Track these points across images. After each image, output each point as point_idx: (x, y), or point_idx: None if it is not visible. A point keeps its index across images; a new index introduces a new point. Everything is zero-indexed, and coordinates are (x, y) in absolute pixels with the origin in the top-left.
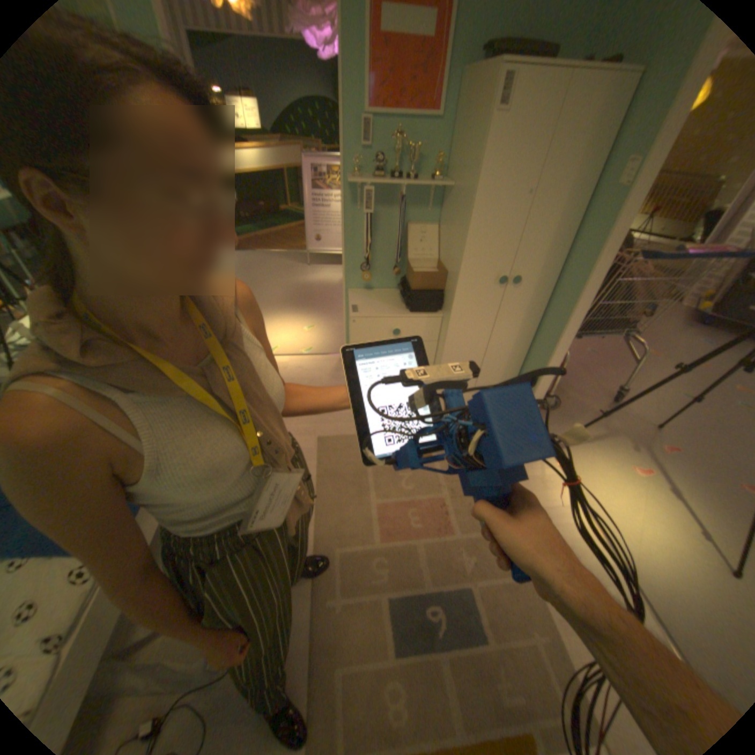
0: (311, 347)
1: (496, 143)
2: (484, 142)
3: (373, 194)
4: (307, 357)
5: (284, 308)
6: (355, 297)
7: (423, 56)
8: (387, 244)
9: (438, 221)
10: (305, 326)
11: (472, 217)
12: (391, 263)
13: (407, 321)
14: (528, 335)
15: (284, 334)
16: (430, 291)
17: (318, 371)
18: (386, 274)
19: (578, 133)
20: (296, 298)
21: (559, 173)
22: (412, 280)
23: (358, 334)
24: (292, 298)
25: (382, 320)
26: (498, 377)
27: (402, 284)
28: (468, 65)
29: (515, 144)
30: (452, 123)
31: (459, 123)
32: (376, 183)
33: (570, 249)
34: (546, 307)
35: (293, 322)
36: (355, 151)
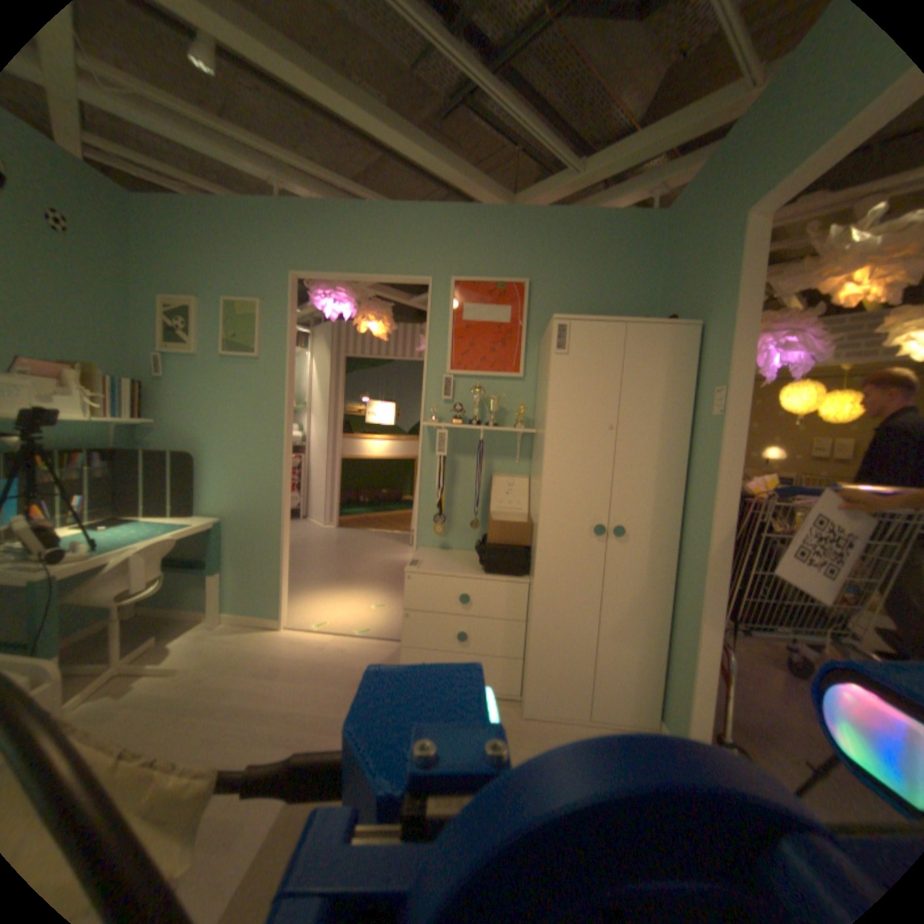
0: (369, 629)
1: (560, 381)
2: (548, 381)
3: (446, 437)
4: (358, 640)
5: (359, 583)
6: (424, 554)
7: (501, 335)
8: (469, 496)
9: (528, 474)
10: (374, 605)
11: (546, 451)
12: (474, 519)
13: (480, 585)
14: (662, 623)
15: (343, 611)
16: (512, 547)
17: (363, 659)
18: (467, 532)
19: (650, 373)
20: (380, 575)
21: (641, 410)
22: (488, 530)
23: (414, 598)
24: (374, 575)
25: (447, 581)
26: (630, 698)
27: (482, 541)
28: (542, 340)
29: (582, 382)
30: (534, 383)
31: (539, 383)
32: (457, 434)
33: (686, 496)
34: (677, 578)
35: (361, 599)
36: (437, 405)
